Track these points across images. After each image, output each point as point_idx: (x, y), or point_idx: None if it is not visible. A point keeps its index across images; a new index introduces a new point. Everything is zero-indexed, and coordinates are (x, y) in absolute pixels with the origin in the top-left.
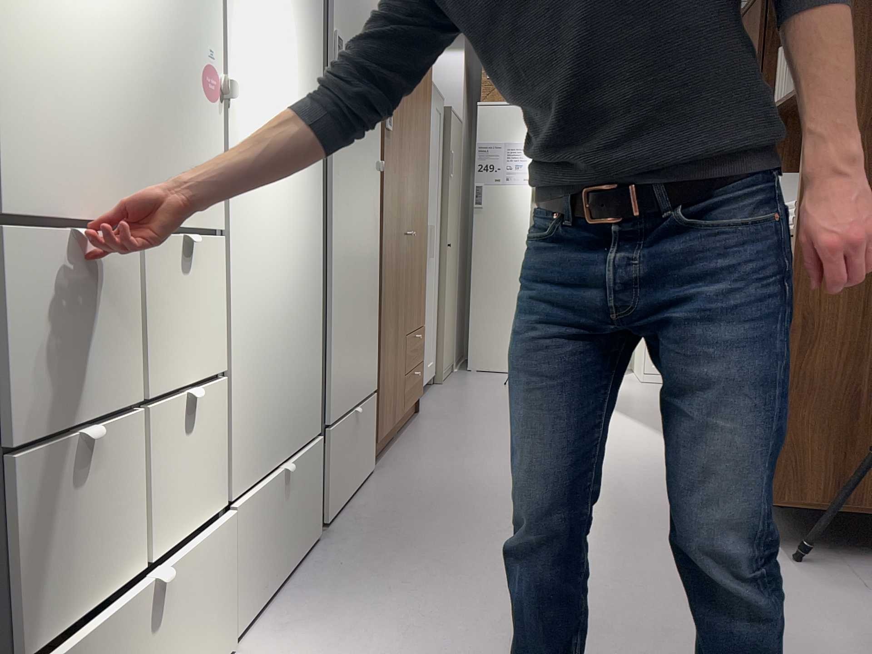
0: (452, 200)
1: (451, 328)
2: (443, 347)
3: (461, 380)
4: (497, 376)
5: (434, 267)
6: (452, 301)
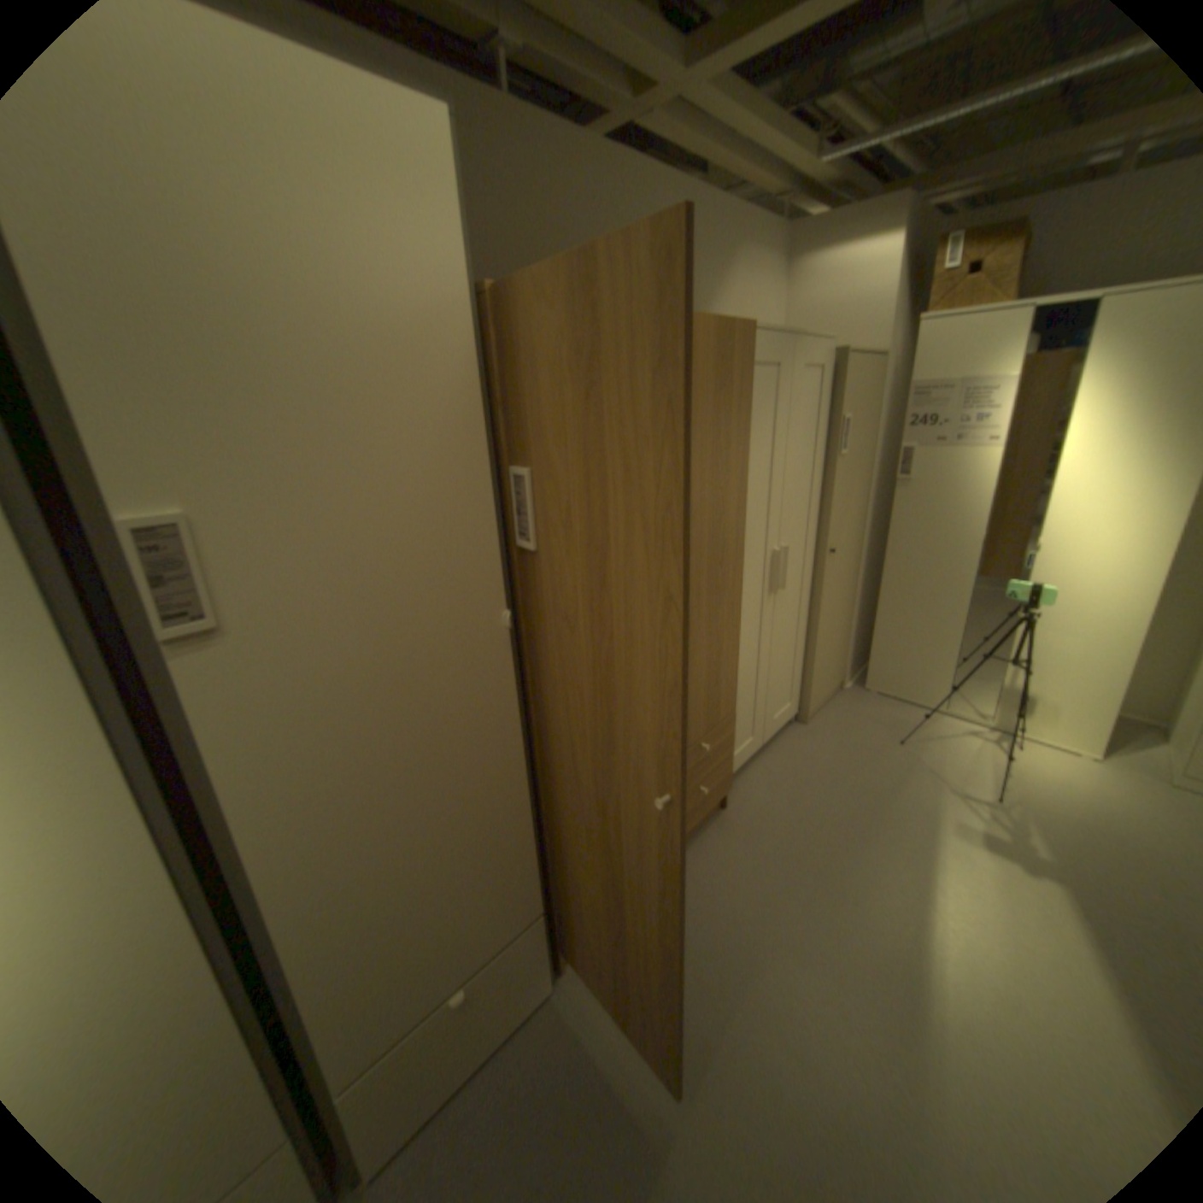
0: (846, 486)
1: (836, 649)
2: (812, 683)
3: (840, 717)
4: (902, 711)
5: (796, 592)
6: (842, 614)
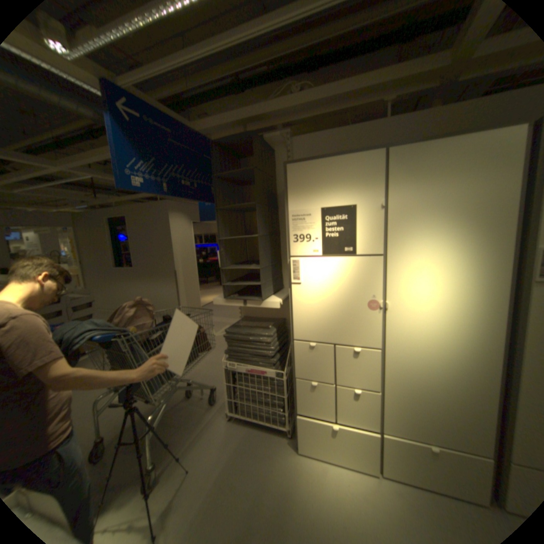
0: None
1: None
2: None
3: None
4: None
5: None
6: None
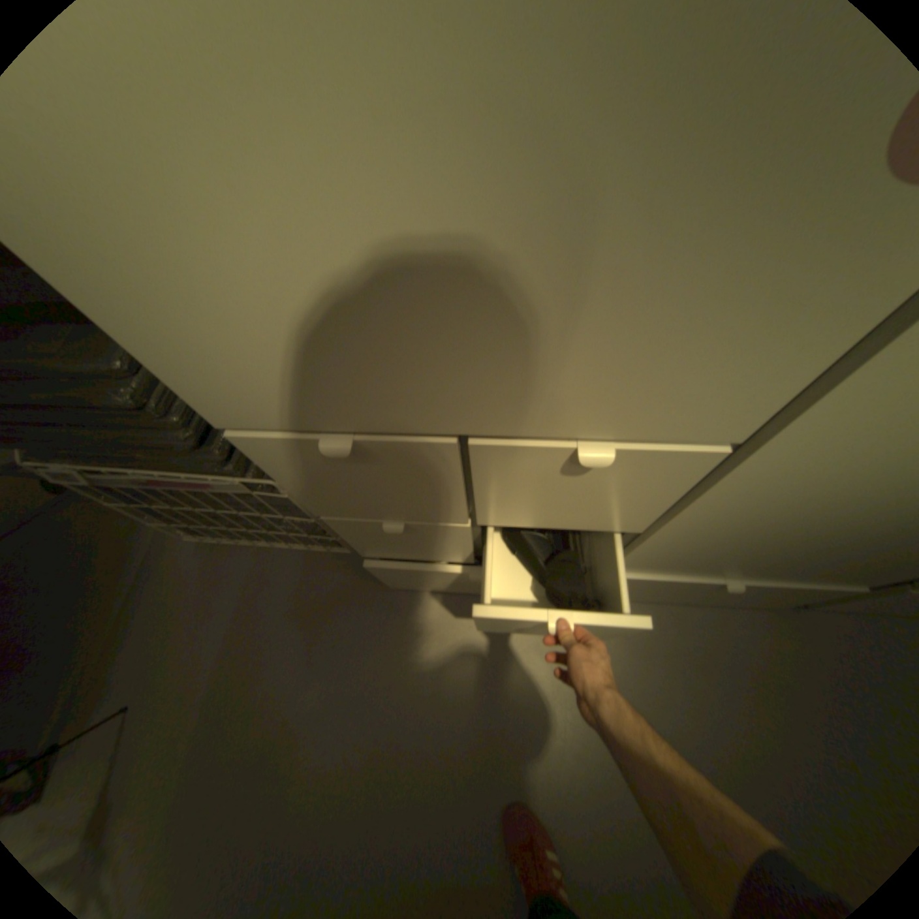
0: None
1: None
2: None
3: None
4: None
5: None
6: None
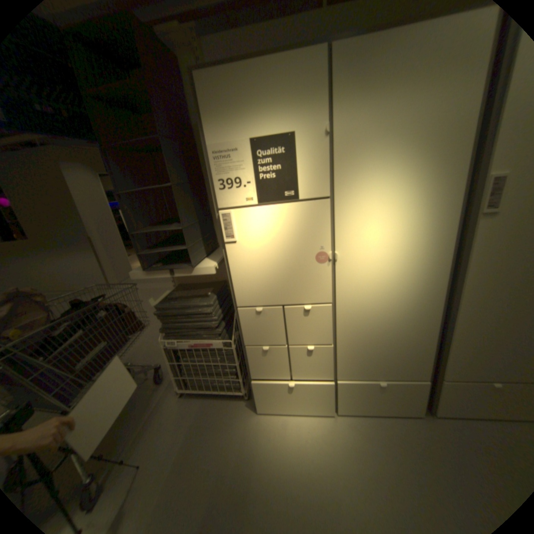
0: None
1: None
2: None
3: None
4: None
5: None
6: None
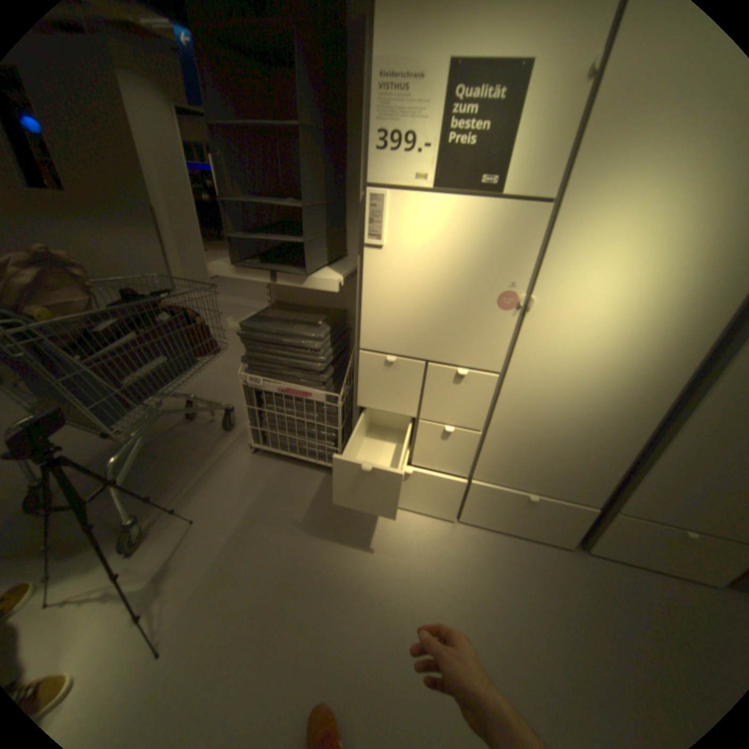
0: None
1: None
2: None
3: None
4: None
5: None
6: None
